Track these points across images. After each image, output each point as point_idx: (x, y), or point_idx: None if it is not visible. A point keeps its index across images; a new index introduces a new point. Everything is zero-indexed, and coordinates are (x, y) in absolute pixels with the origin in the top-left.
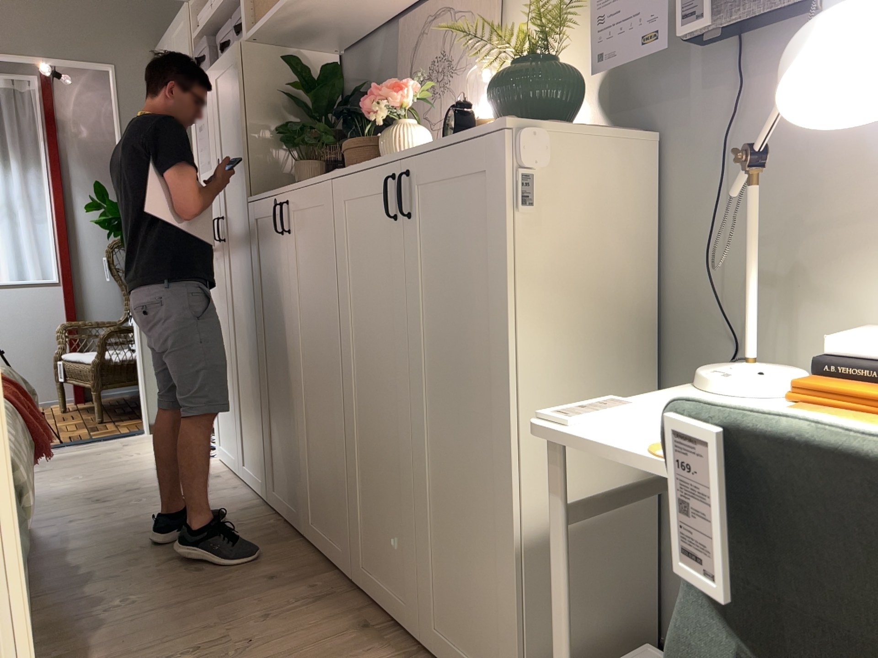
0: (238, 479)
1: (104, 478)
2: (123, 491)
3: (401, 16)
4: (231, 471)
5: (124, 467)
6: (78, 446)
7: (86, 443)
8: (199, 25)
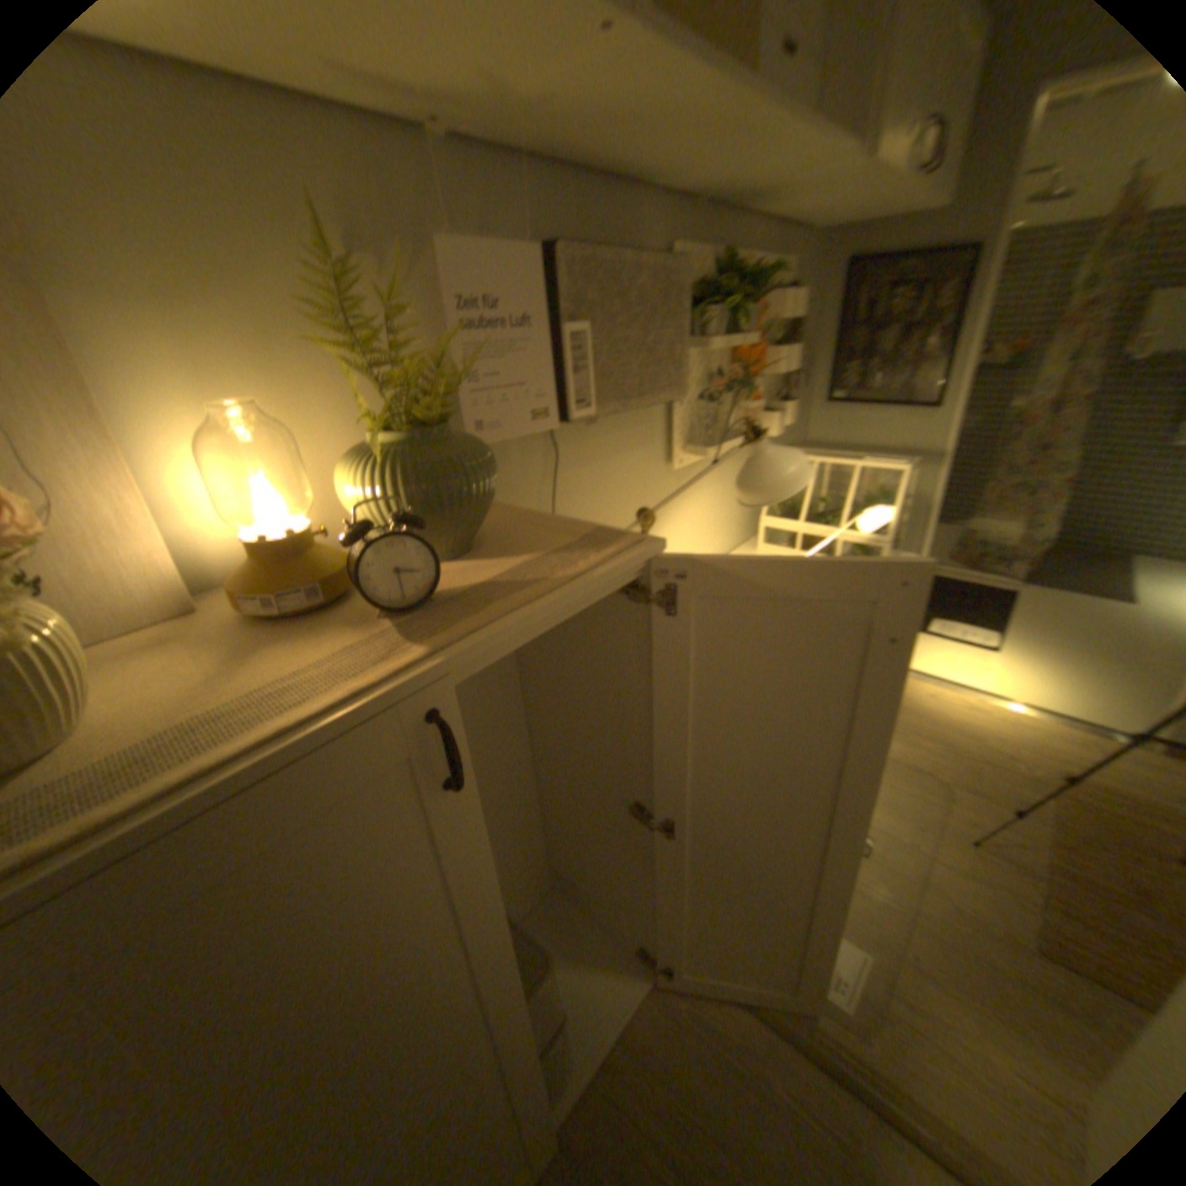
0: None
1: None
2: None
3: None
4: None
5: None
6: None
7: None
8: None
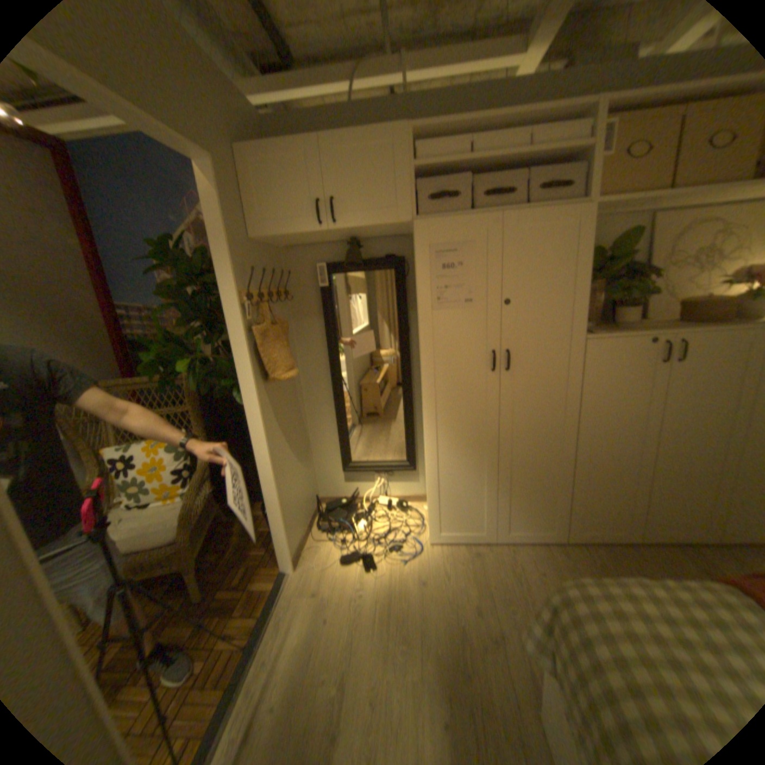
0: (496, 546)
1: (424, 630)
2: (480, 621)
3: (658, 212)
4: (471, 546)
5: (399, 609)
6: (268, 638)
7: (266, 629)
8: (418, 153)
